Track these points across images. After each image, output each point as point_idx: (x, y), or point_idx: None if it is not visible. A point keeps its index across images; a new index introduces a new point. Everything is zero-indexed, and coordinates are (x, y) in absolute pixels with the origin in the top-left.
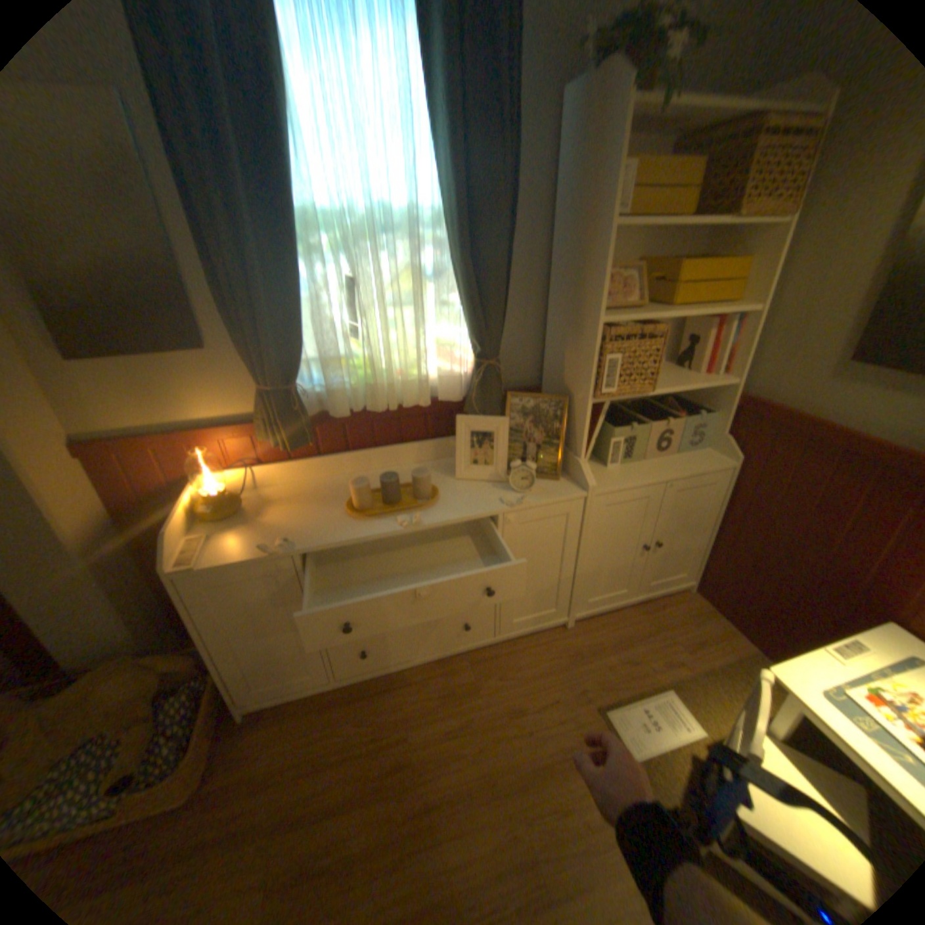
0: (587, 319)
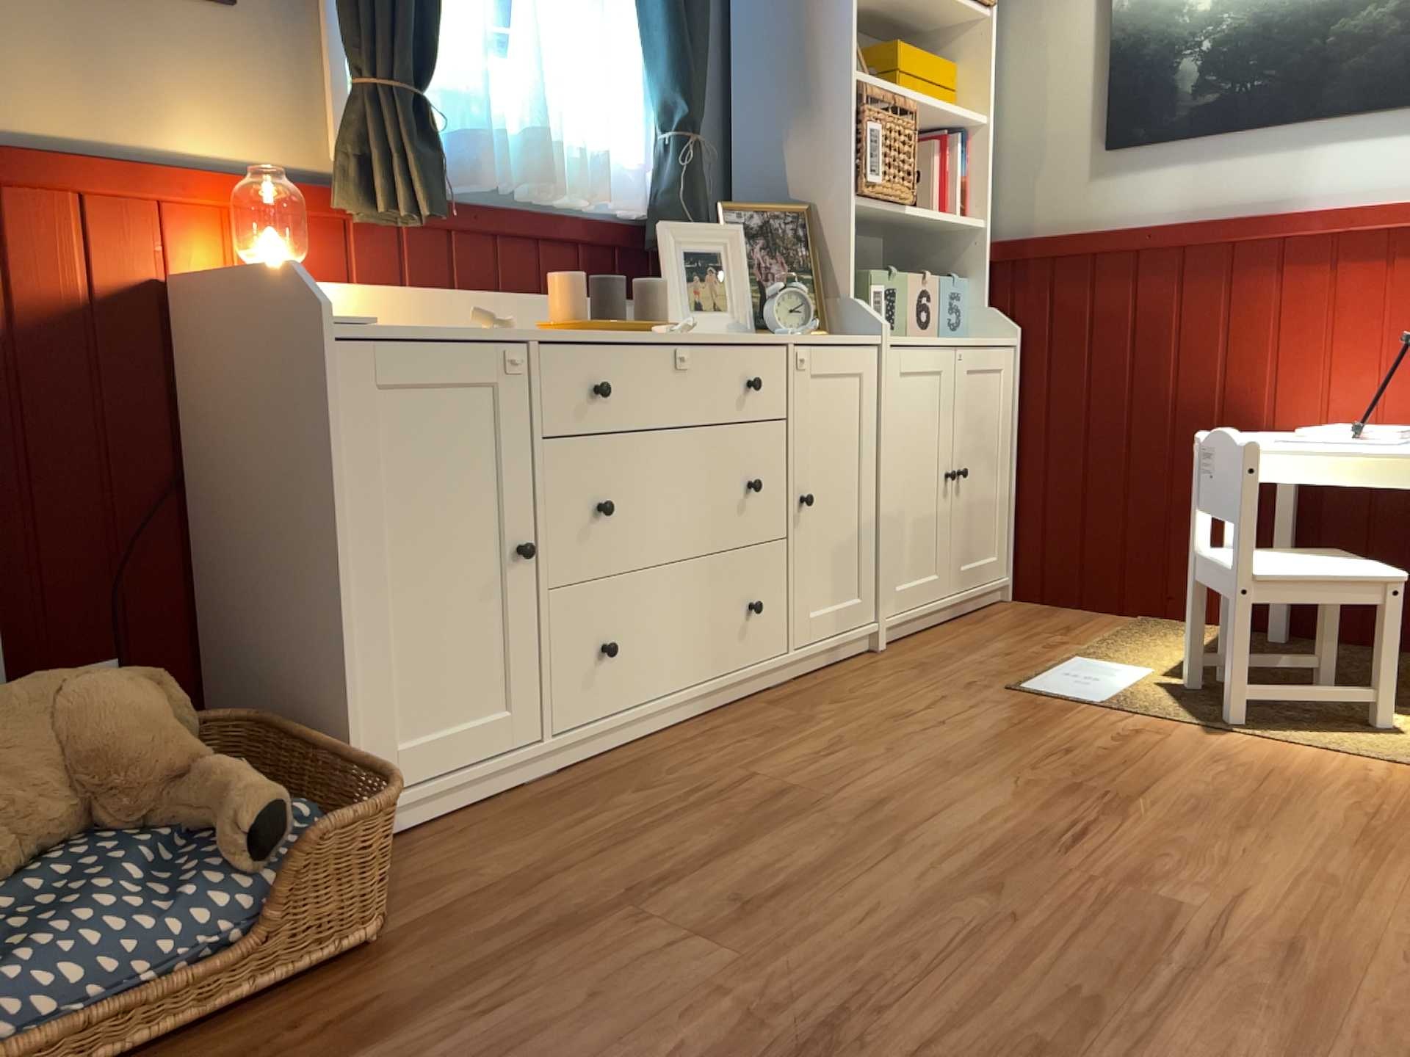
0: (827, 81)
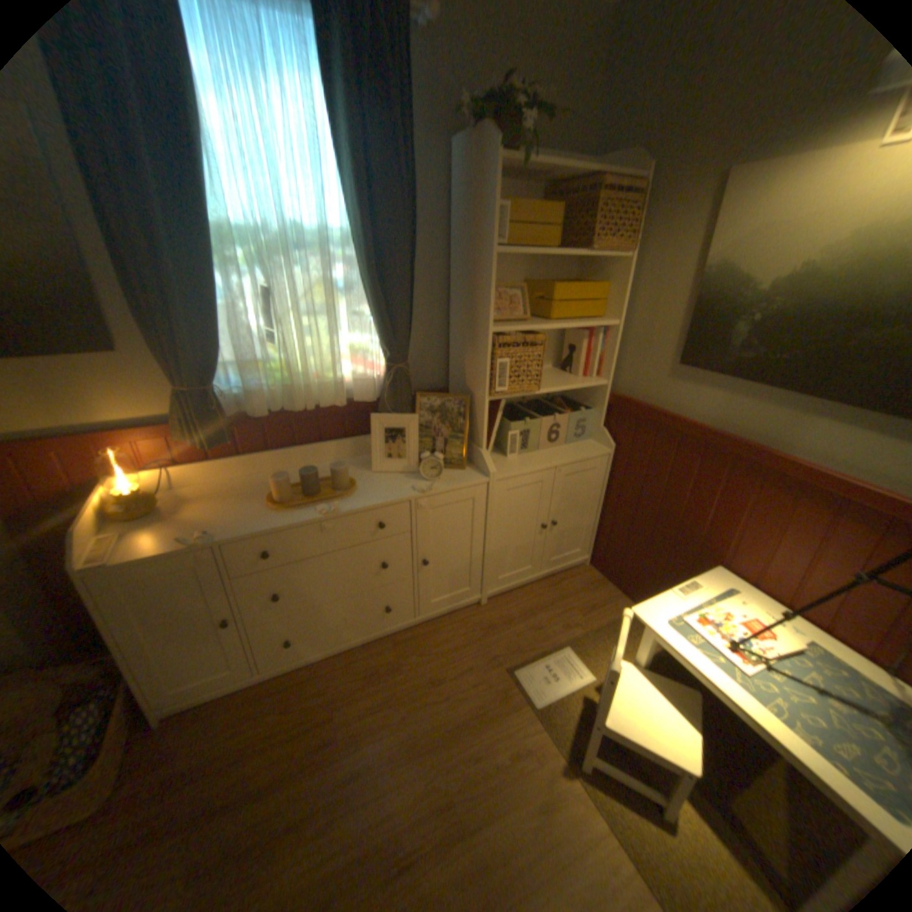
0: (480, 328)
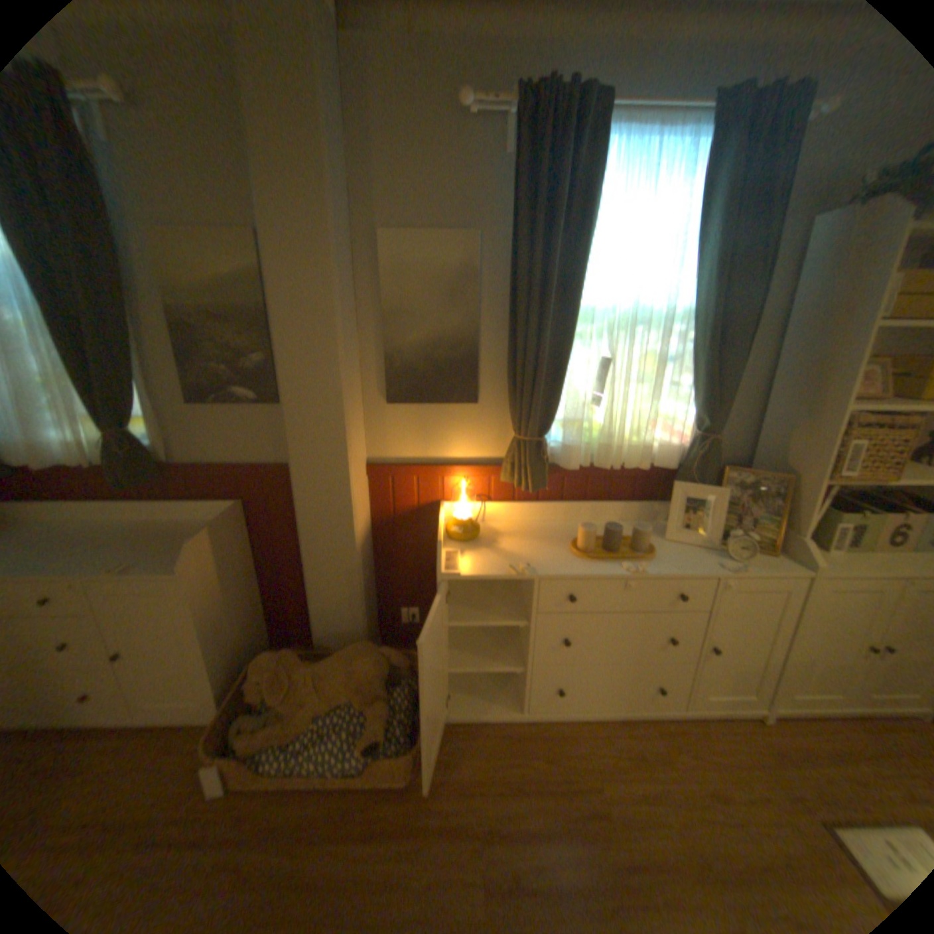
0: (830, 405)
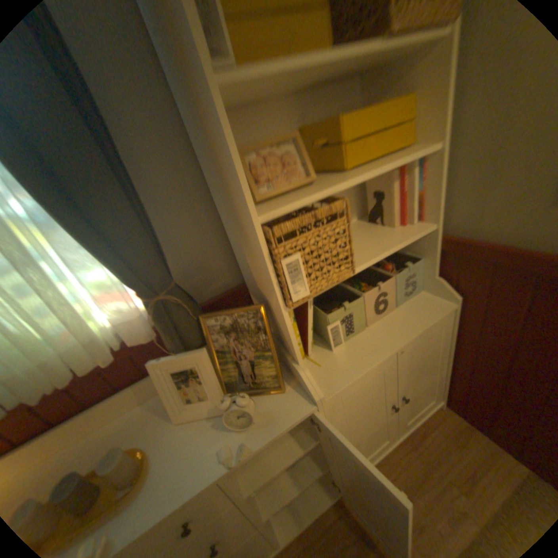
0: (245, 219)
